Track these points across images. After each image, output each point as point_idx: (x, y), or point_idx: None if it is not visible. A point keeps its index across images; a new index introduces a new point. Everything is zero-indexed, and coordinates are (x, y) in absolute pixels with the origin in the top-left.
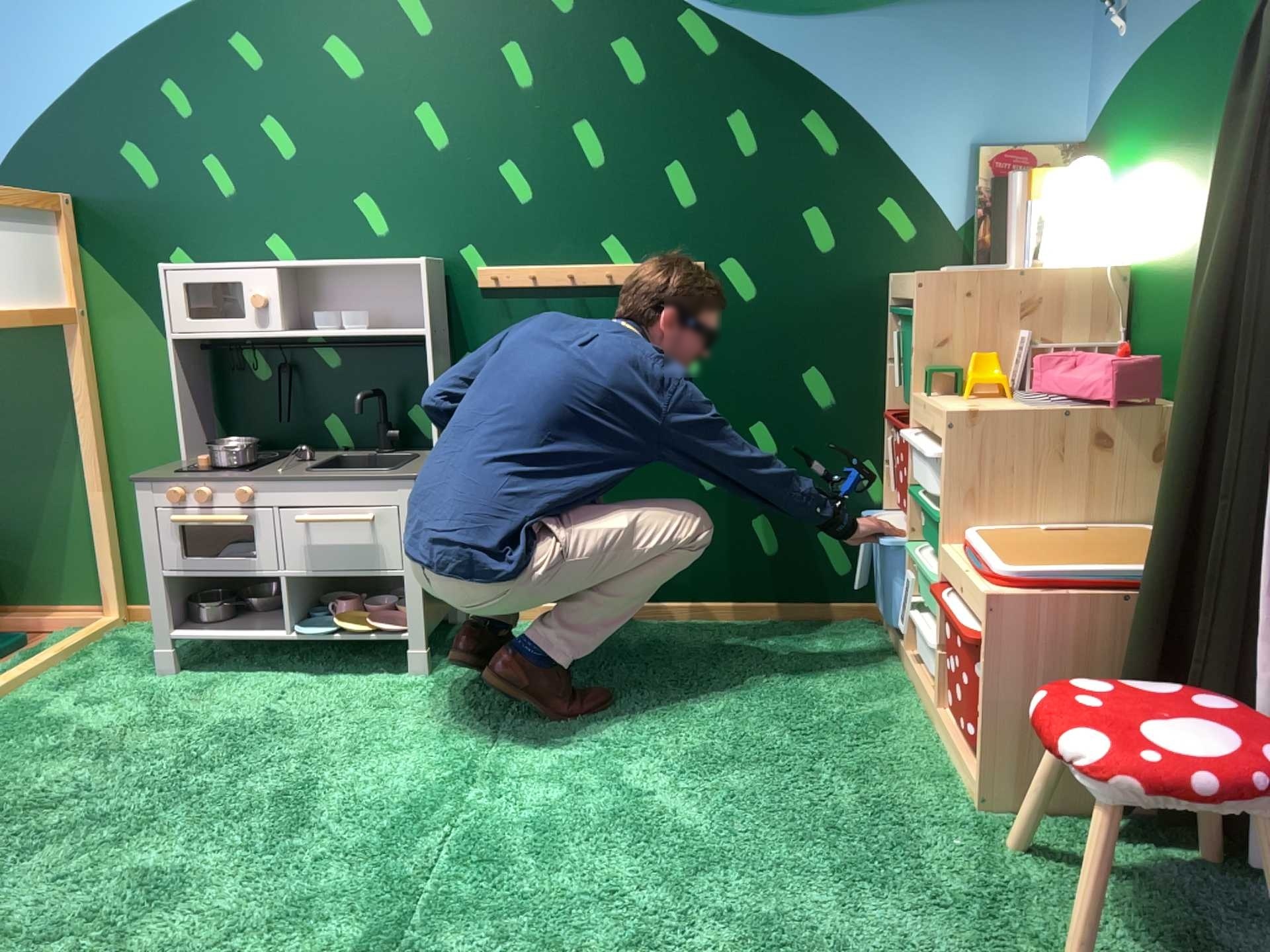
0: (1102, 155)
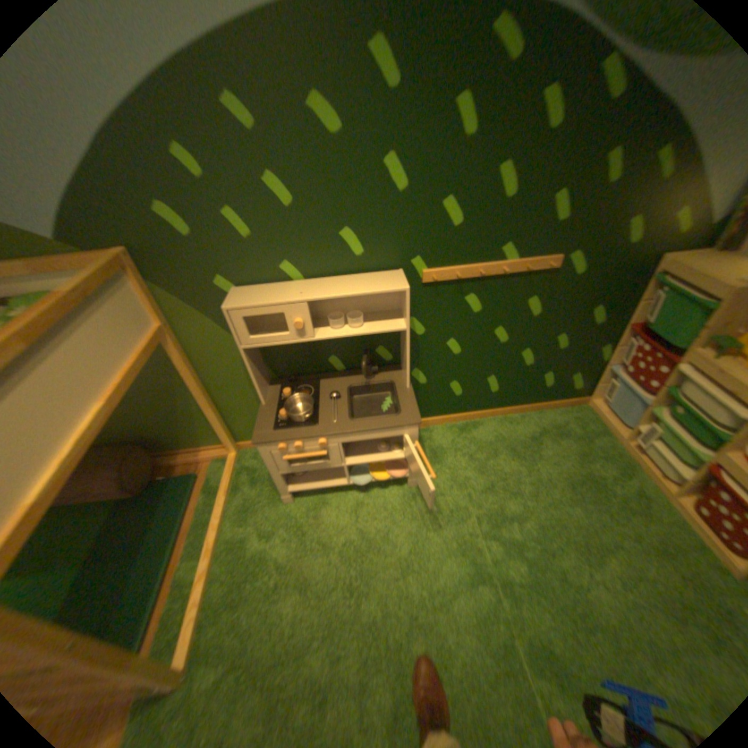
0: None
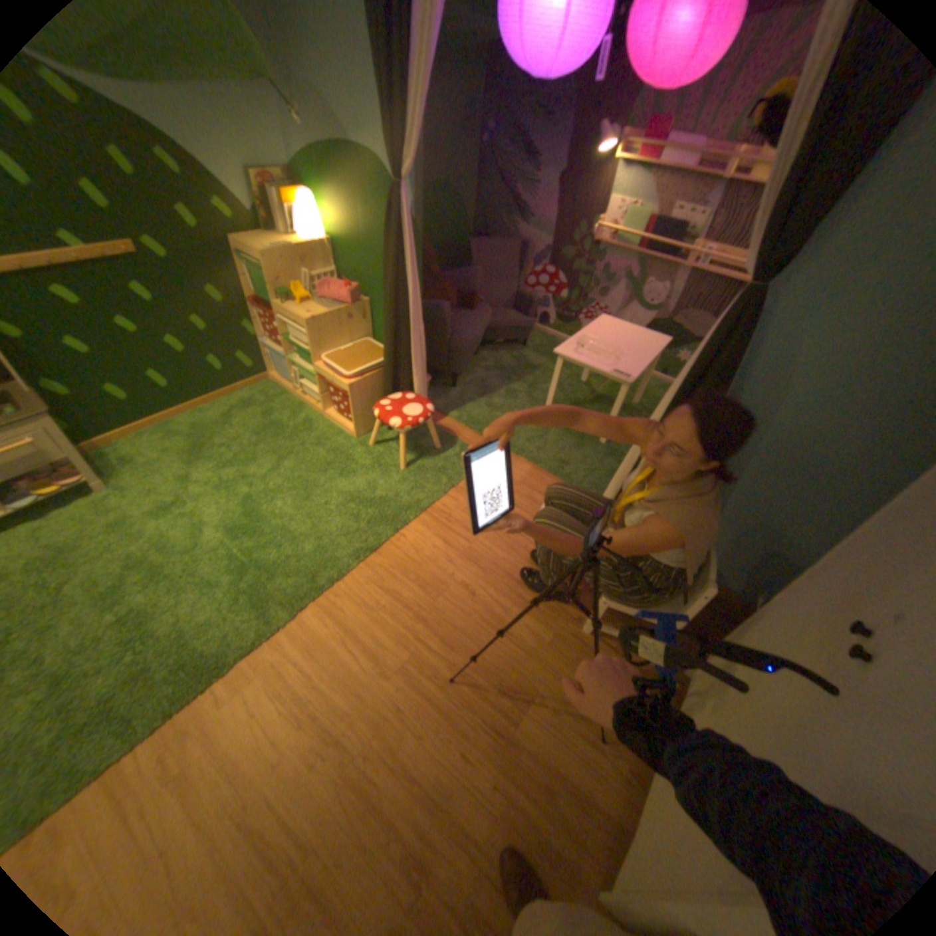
0: (301, 179)
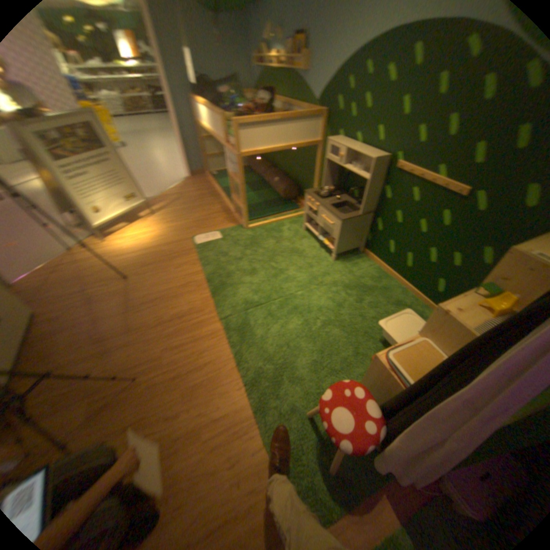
0: None
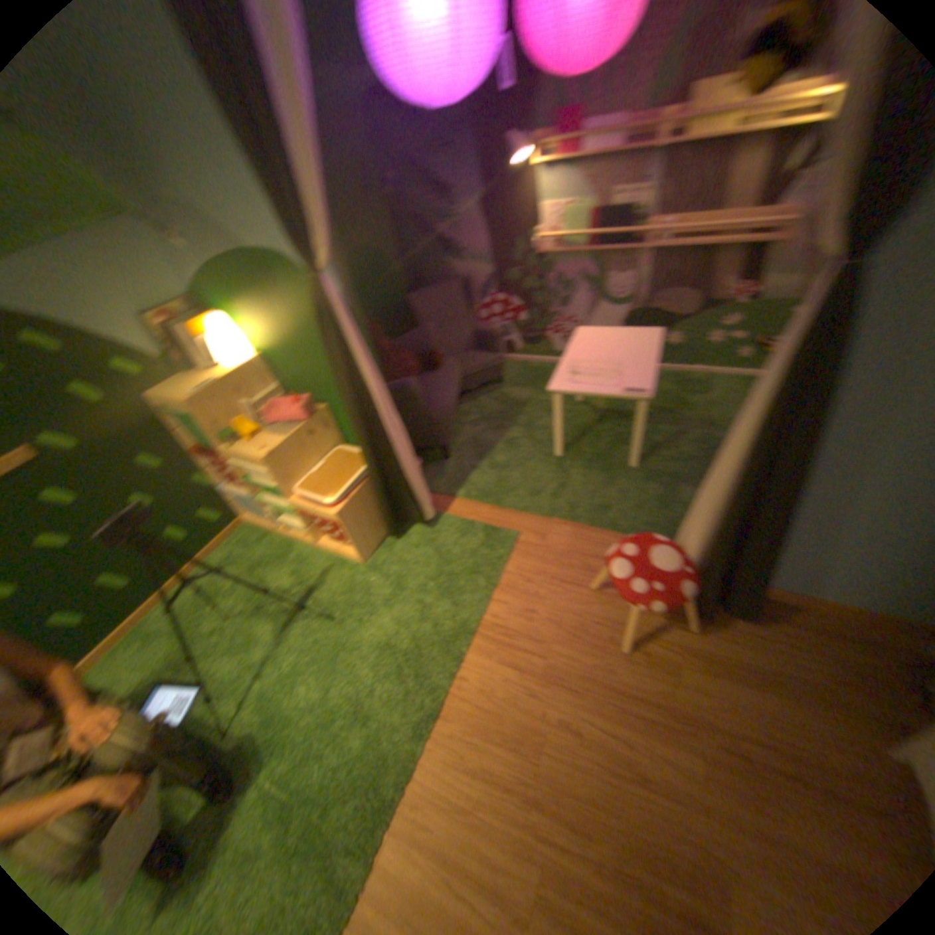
0: (205, 305)
